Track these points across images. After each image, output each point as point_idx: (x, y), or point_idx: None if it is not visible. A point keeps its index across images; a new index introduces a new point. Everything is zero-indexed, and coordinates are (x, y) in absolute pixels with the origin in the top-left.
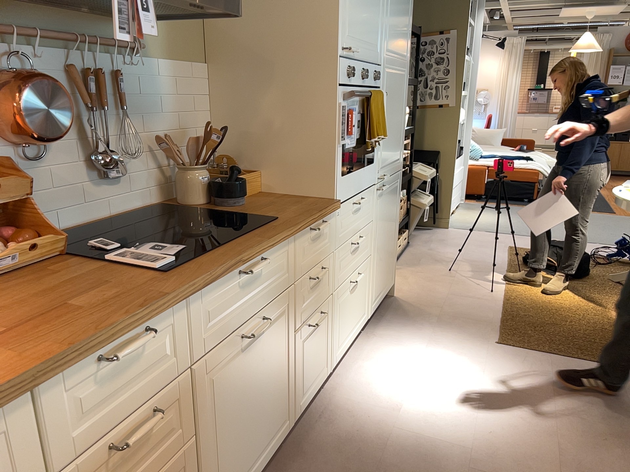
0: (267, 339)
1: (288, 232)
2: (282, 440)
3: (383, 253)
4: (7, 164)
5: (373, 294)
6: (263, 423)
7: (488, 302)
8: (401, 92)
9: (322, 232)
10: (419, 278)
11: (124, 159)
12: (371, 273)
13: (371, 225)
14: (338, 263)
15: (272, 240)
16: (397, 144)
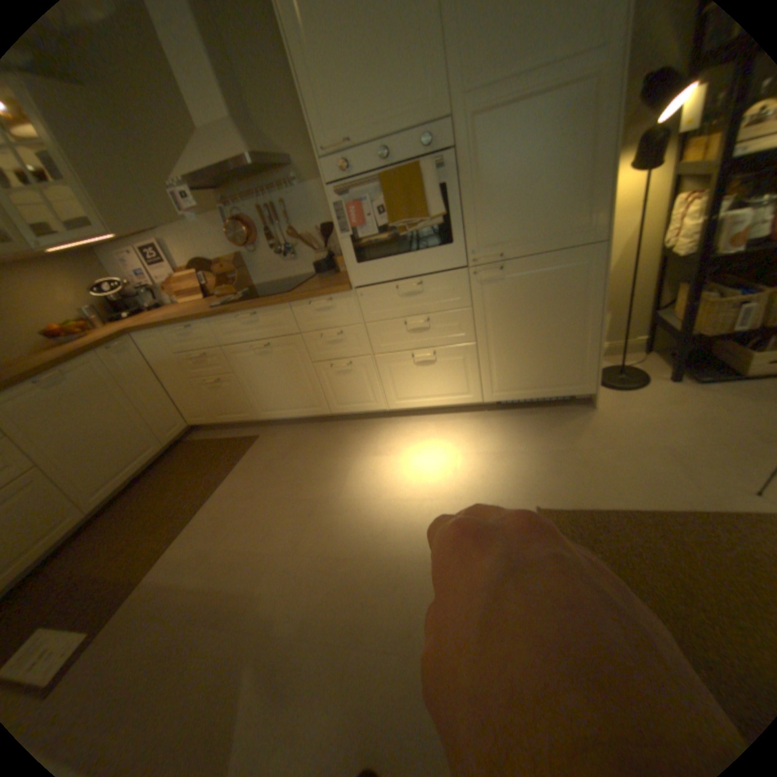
0: (279, 355)
1: (271, 301)
2: (319, 414)
3: (526, 347)
4: (238, 254)
5: (495, 383)
6: (291, 395)
7: (697, 495)
8: (568, 115)
9: (333, 305)
10: (697, 413)
11: (297, 246)
12: (481, 360)
13: (467, 310)
14: (376, 333)
15: (256, 303)
16: (567, 203)
